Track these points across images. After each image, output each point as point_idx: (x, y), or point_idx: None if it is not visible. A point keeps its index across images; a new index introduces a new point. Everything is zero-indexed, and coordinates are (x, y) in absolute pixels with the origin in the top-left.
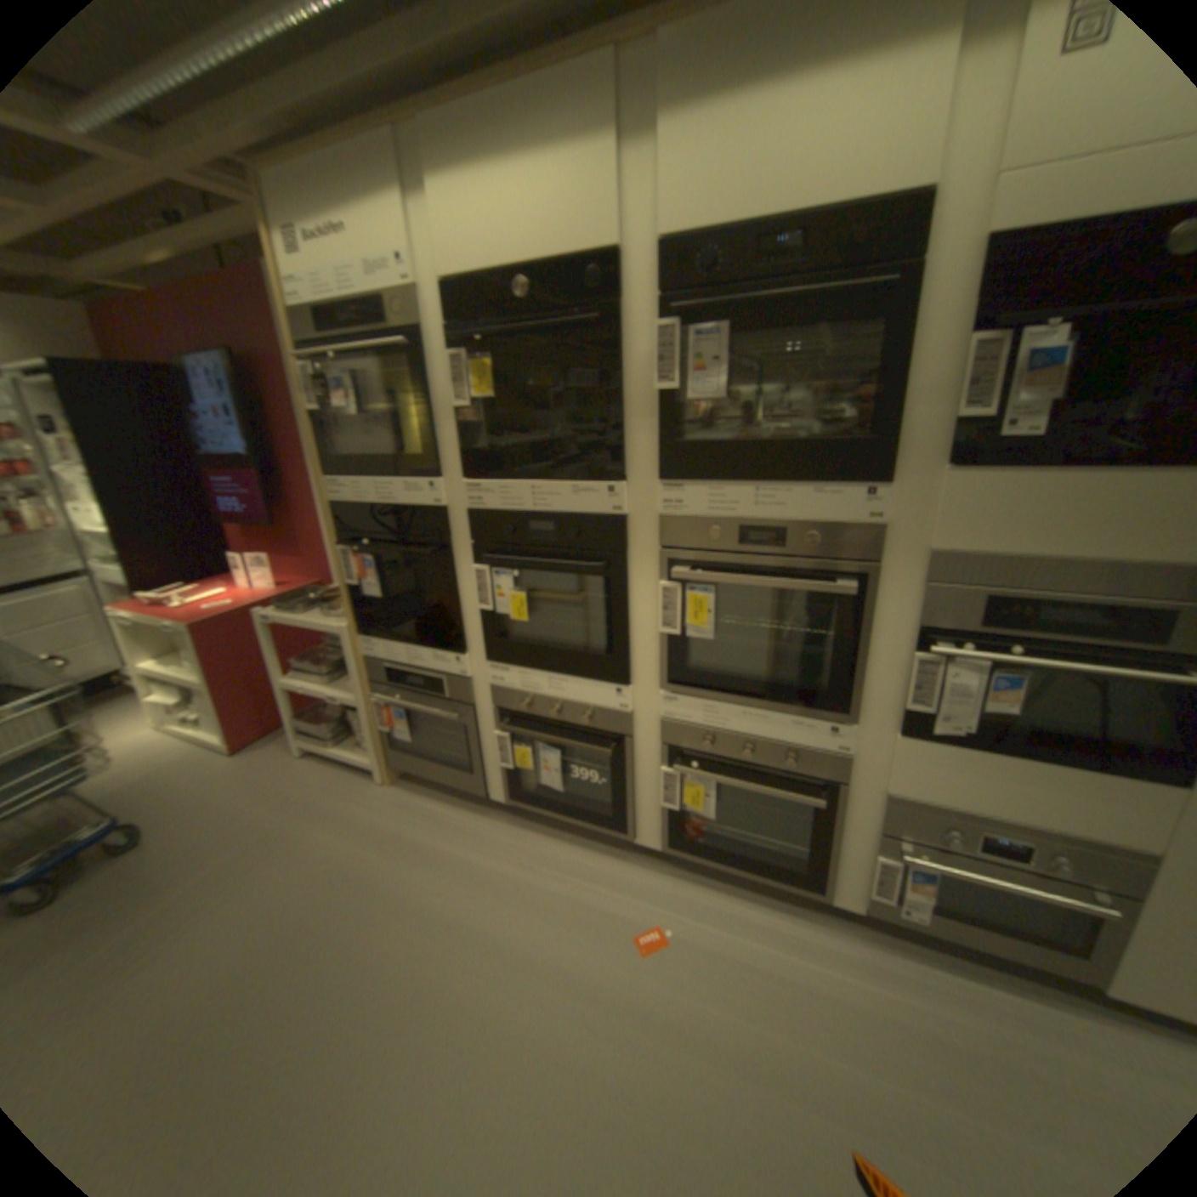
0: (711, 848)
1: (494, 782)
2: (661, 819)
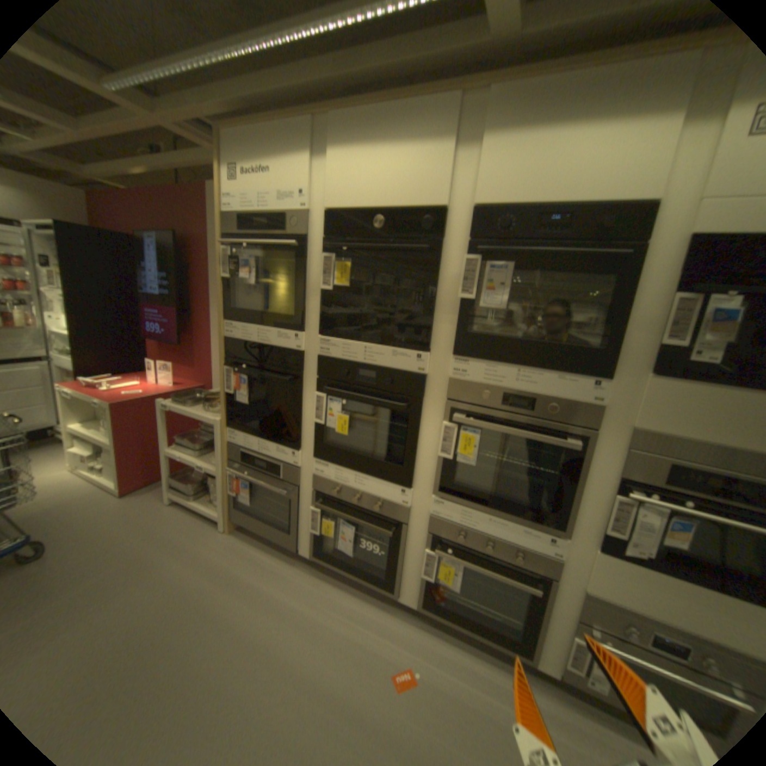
0: (453, 613)
1: (305, 542)
2: (420, 586)
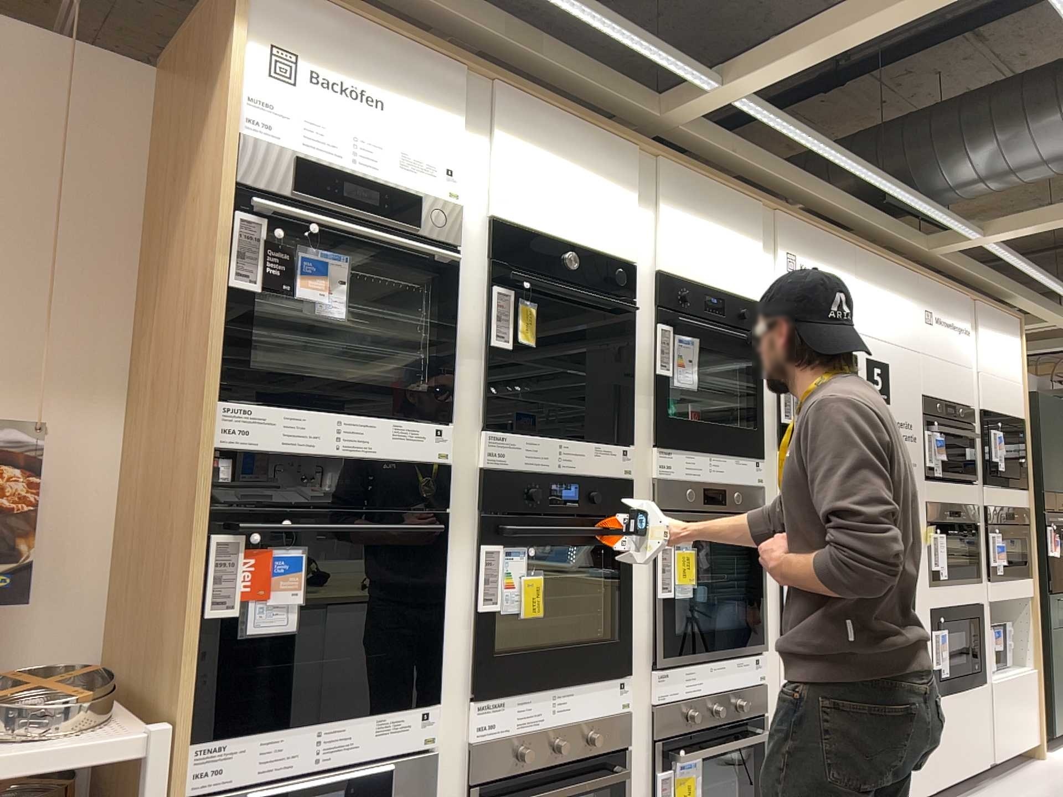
0: None
1: None
2: None
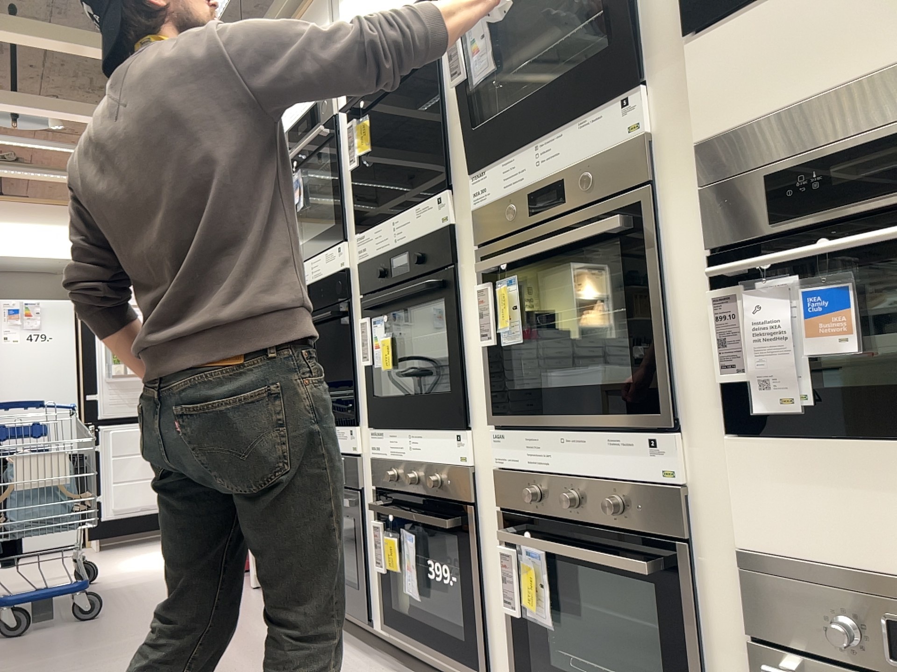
0: None
1: (377, 598)
2: (512, 640)
